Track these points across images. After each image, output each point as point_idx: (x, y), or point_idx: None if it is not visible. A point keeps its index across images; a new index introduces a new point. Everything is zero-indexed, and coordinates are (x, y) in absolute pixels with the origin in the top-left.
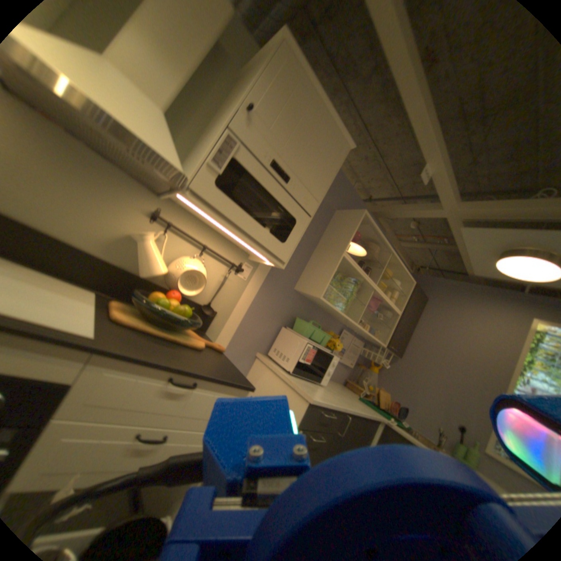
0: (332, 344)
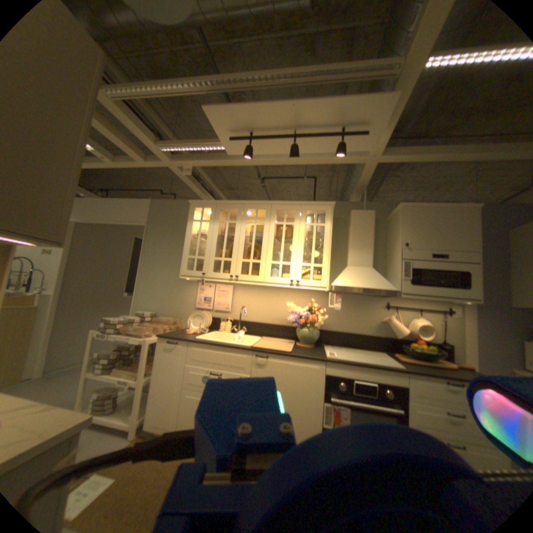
0: None
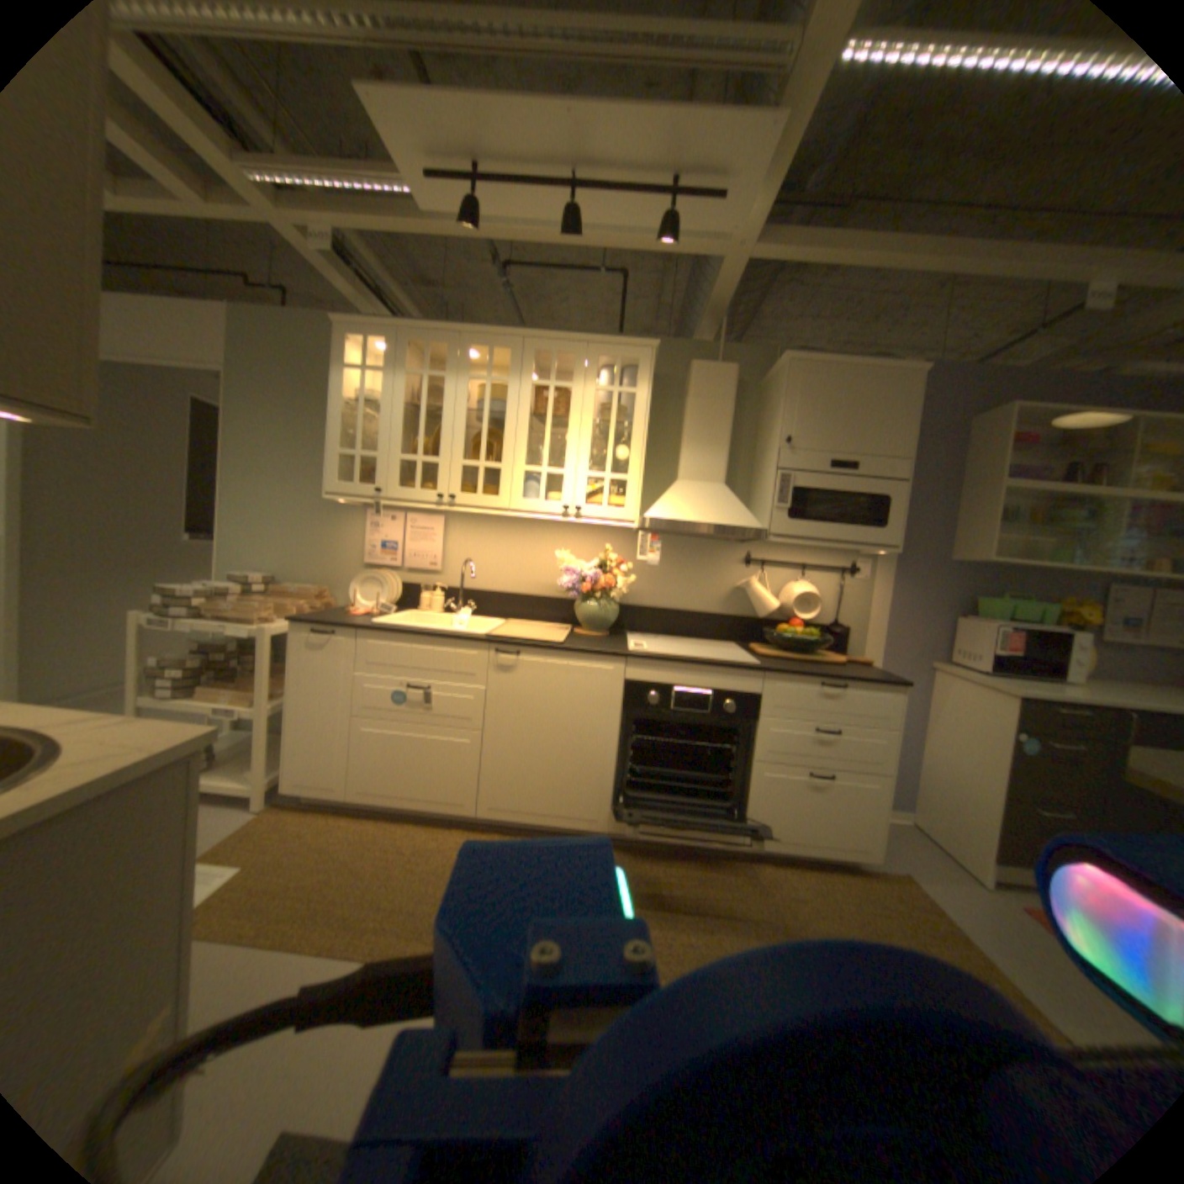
0: (1081, 616)
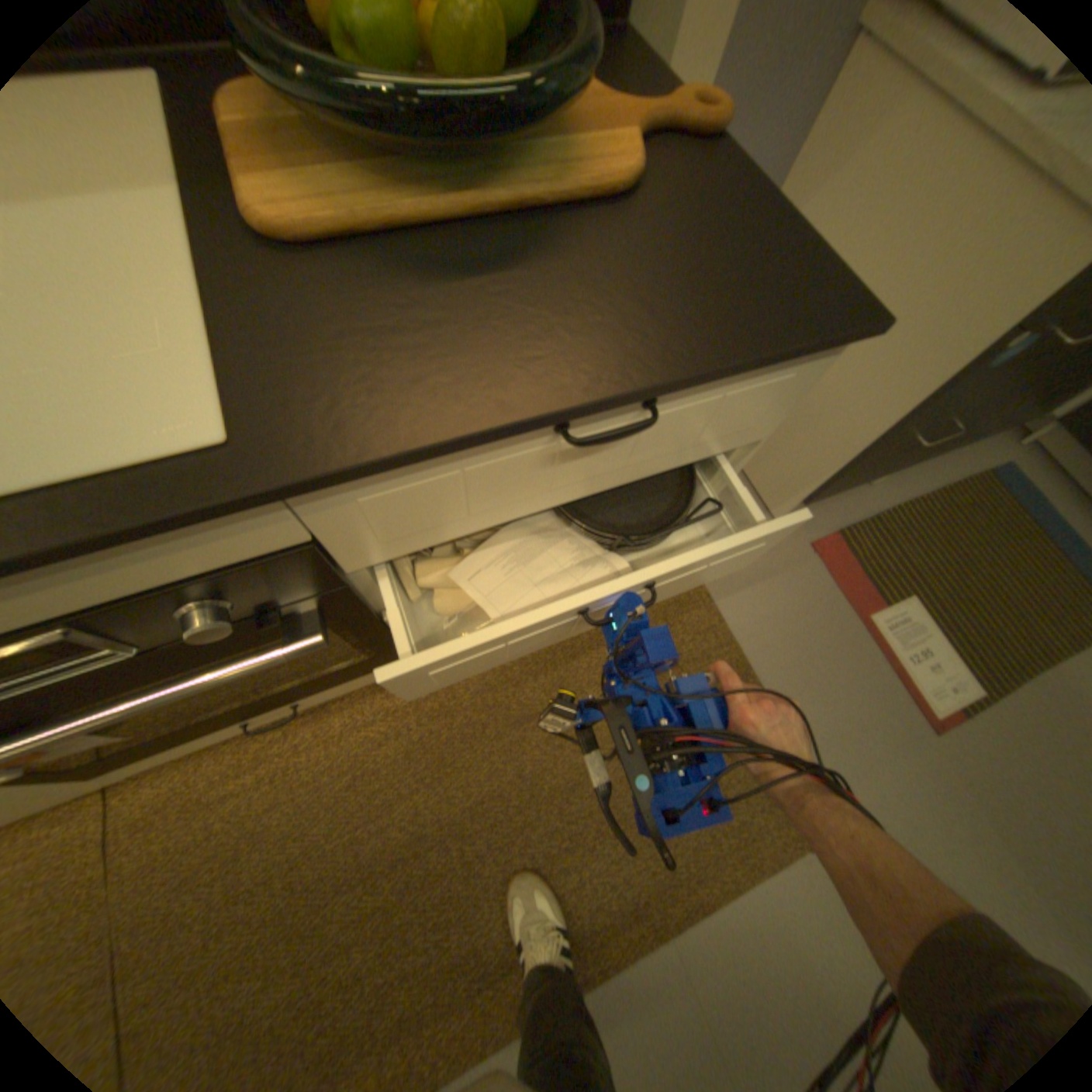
0: None
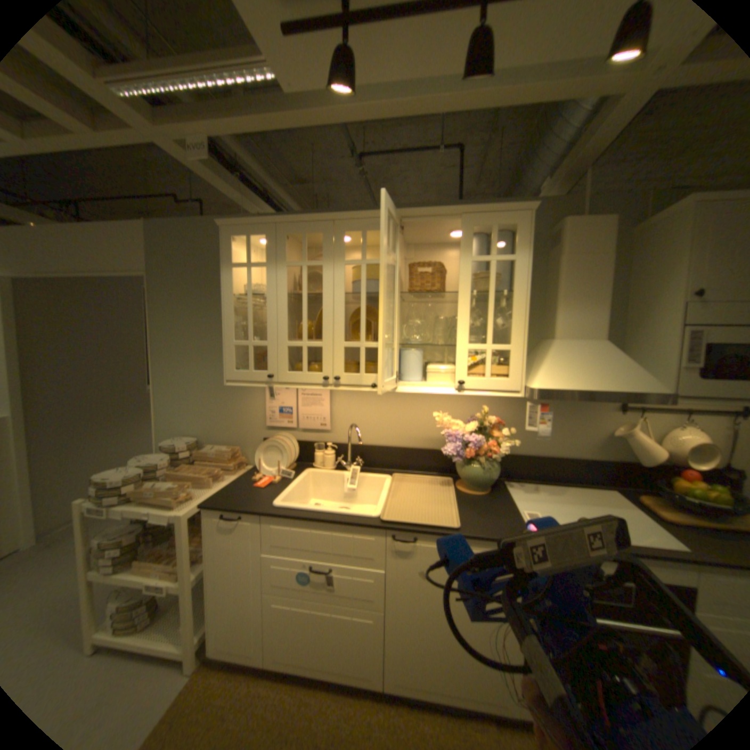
0: None
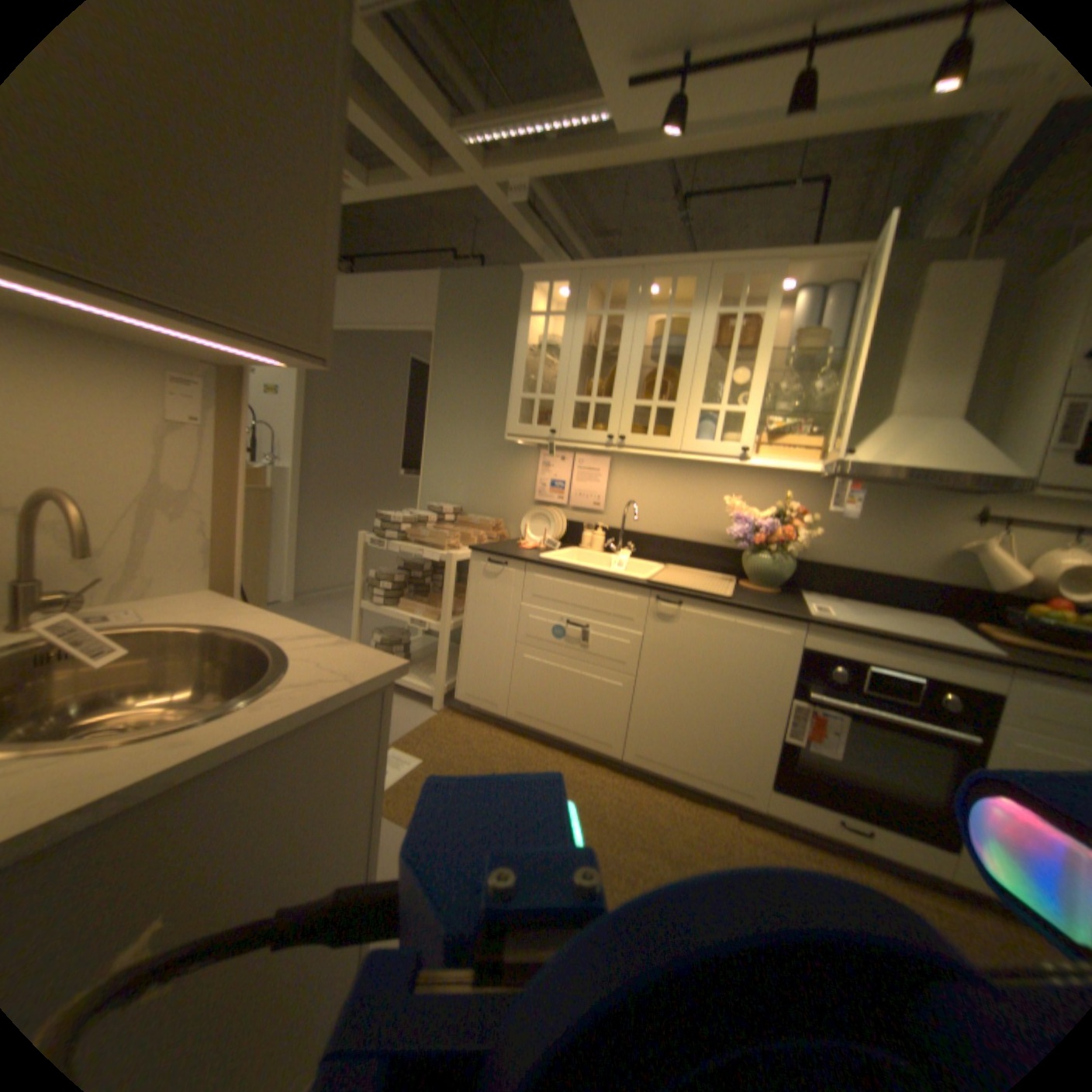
0: None
